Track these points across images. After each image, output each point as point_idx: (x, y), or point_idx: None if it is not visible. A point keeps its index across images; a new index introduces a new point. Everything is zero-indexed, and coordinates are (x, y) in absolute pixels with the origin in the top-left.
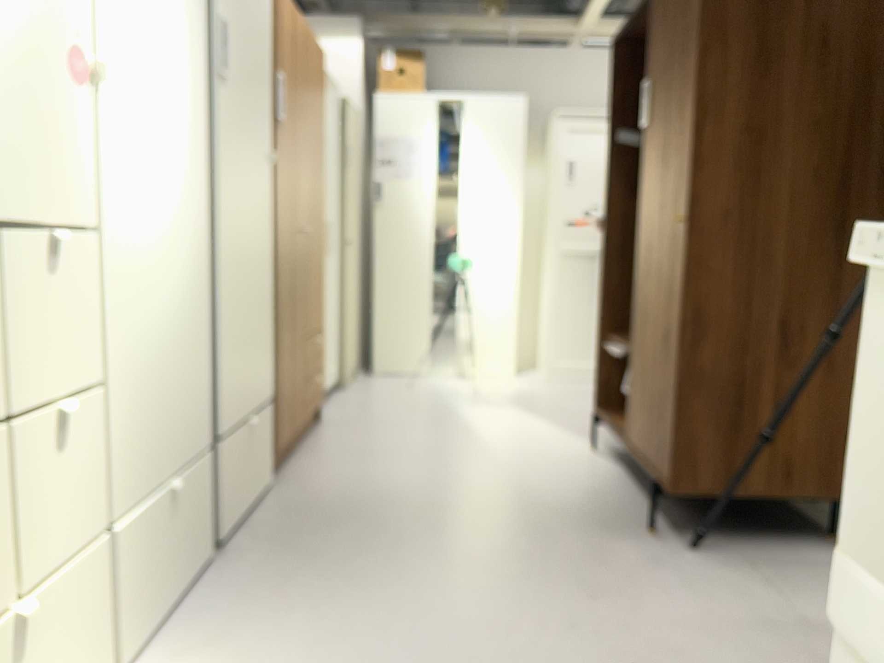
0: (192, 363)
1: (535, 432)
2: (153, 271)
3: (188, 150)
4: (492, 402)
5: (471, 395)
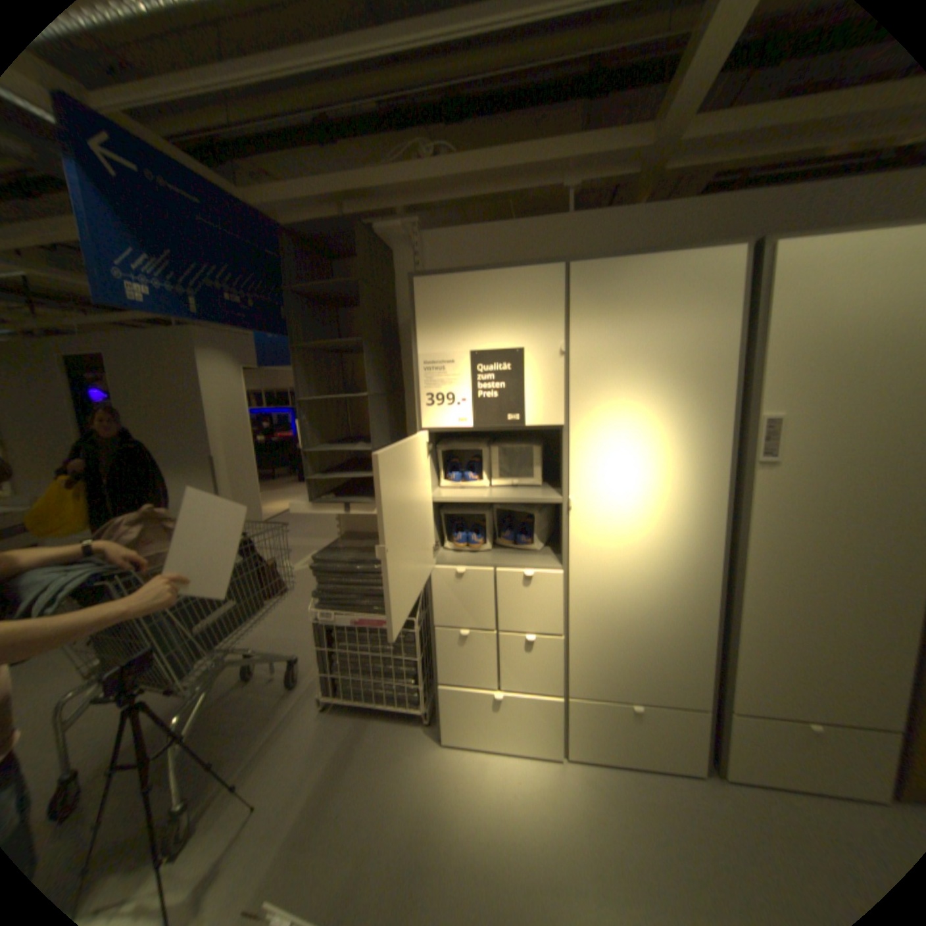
0: (689, 654)
1: None
2: (633, 594)
3: (697, 524)
4: None
5: None
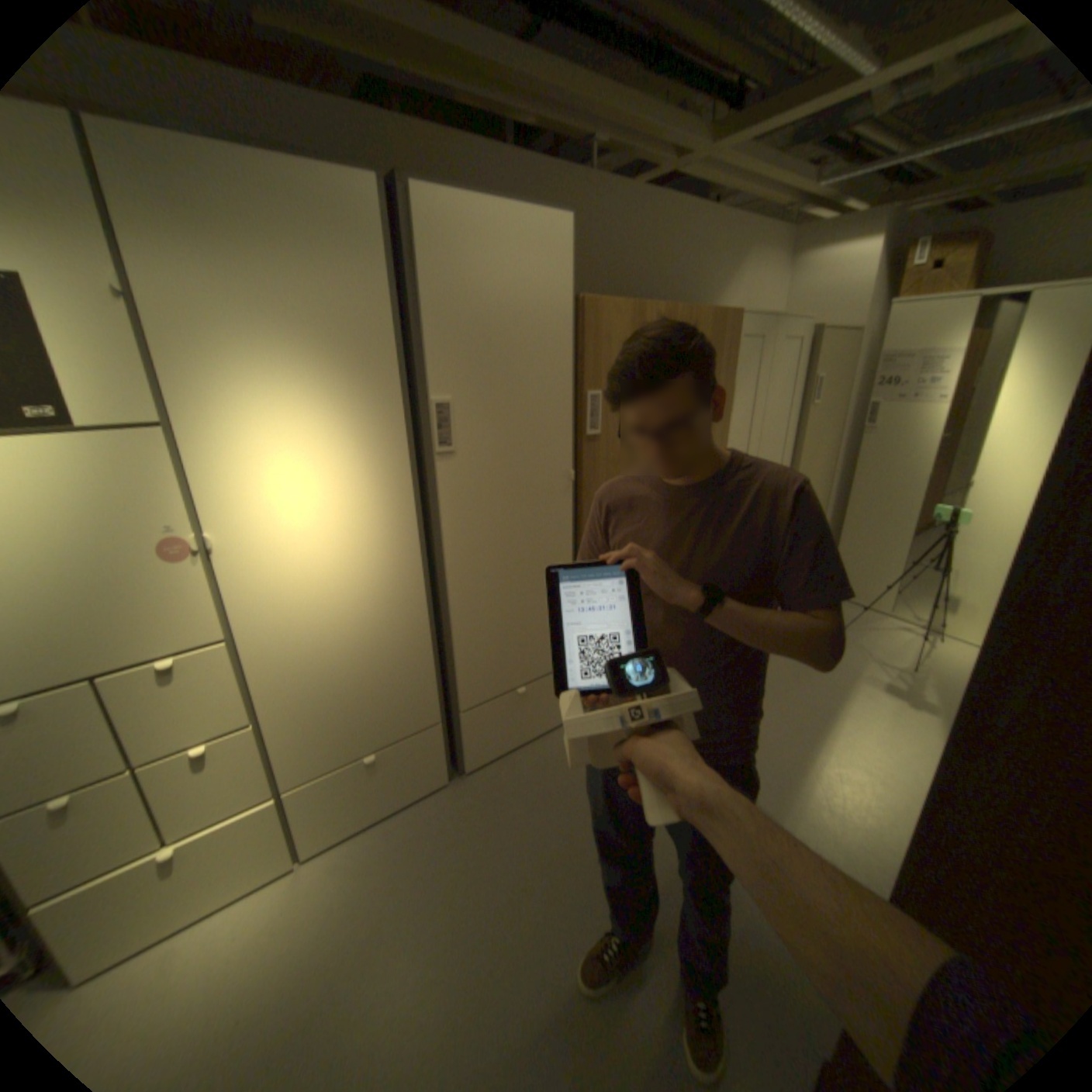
0: (408, 677)
1: (908, 781)
2: (332, 636)
3: (388, 534)
4: (917, 695)
5: (907, 669)
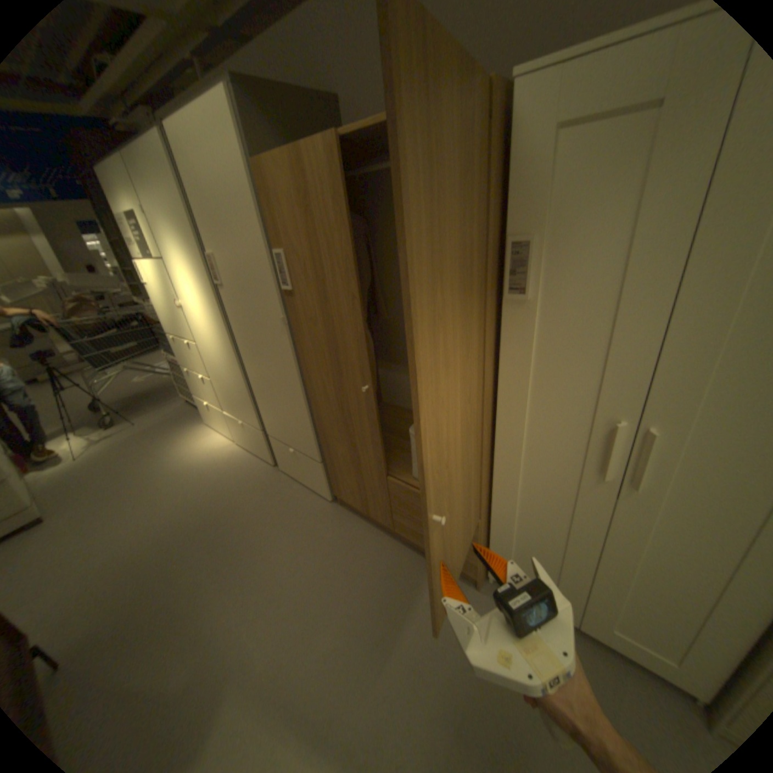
0: (243, 397)
1: None
2: (216, 360)
3: (216, 322)
4: None
5: None
